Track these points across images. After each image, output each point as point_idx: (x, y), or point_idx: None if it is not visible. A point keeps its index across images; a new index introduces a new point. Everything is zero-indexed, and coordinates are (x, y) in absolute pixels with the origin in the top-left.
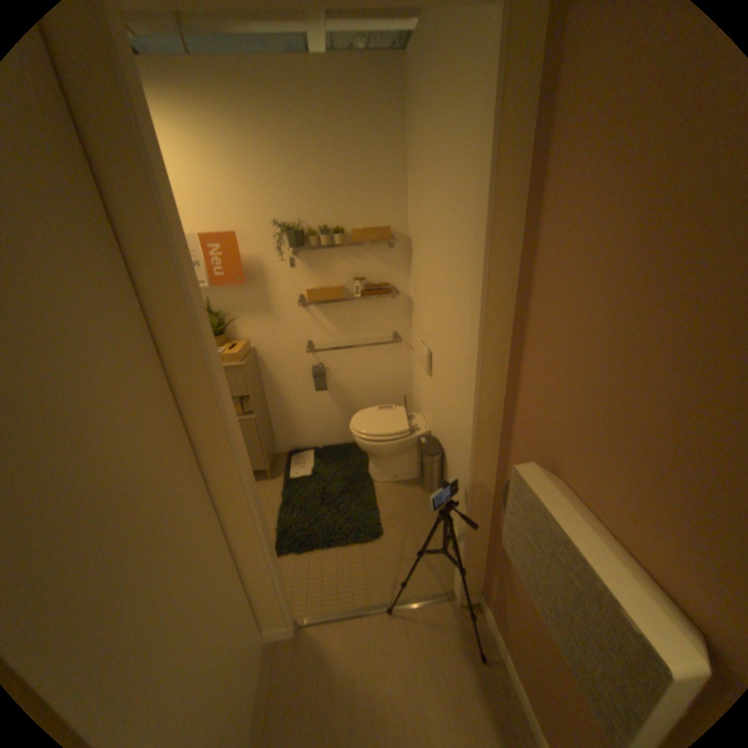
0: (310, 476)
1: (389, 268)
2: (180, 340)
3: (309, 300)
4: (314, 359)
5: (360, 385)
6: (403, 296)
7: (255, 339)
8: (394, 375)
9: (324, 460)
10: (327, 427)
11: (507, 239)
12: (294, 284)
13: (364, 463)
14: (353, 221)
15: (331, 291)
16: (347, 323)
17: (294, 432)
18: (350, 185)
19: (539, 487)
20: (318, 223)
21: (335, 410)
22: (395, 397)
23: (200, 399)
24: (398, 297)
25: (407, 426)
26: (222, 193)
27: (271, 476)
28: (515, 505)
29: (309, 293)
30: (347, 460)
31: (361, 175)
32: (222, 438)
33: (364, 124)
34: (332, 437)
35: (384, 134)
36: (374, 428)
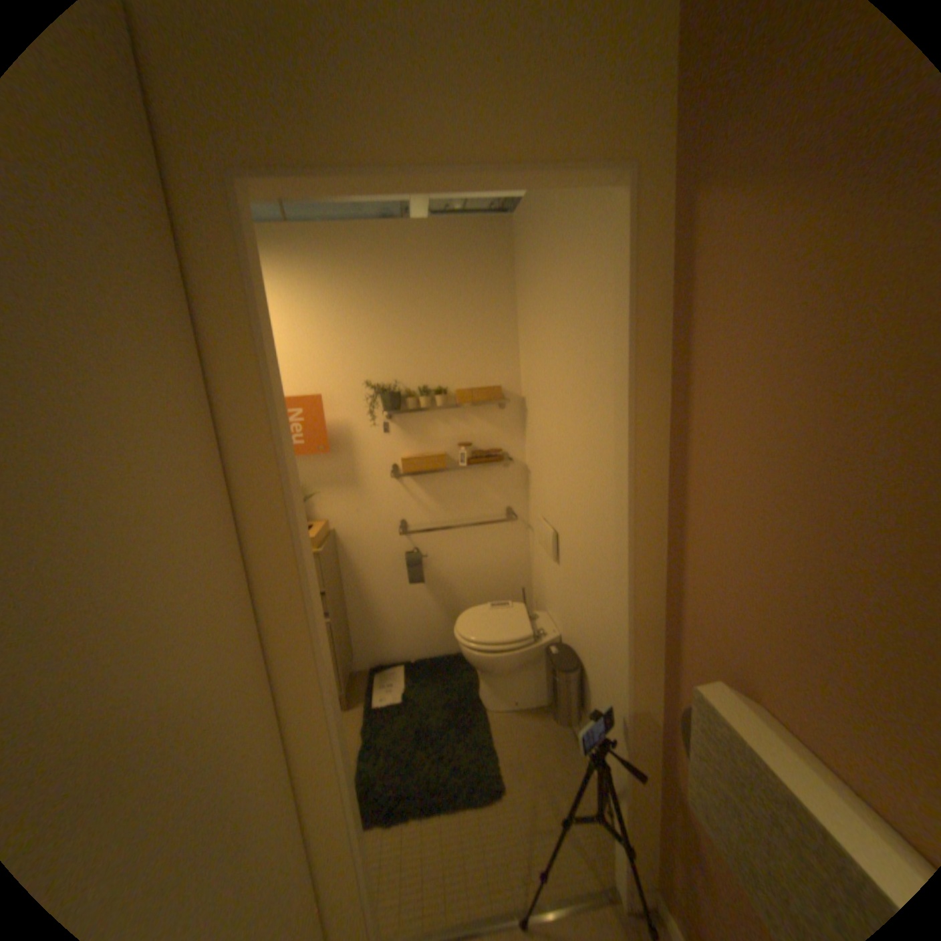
0: (400, 704)
1: (500, 432)
2: (266, 526)
3: (405, 470)
4: (407, 543)
5: (466, 575)
6: (518, 464)
7: (335, 518)
8: (509, 561)
9: (418, 681)
10: (423, 633)
11: (651, 405)
12: (386, 452)
13: (473, 684)
14: (457, 381)
15: (431, 460)
16: (449, 497)
17: (379, 640)
18: (455, 343)
19: (736, 719)
20: (417, 384)
21: (433, 610)
22: (510, 591)
23: (281, 602)
24: (512, 465)
25: (530, 630)
26: (310, 353)
27: (346, 706)
28: (702, 745)
29: (405, 463)
30: (449, 680)
31: (467, 333)
32: (304, 654)
33: (470, 283)
34: (429, 647)
35: (491, 292)
36: (487, 635)
